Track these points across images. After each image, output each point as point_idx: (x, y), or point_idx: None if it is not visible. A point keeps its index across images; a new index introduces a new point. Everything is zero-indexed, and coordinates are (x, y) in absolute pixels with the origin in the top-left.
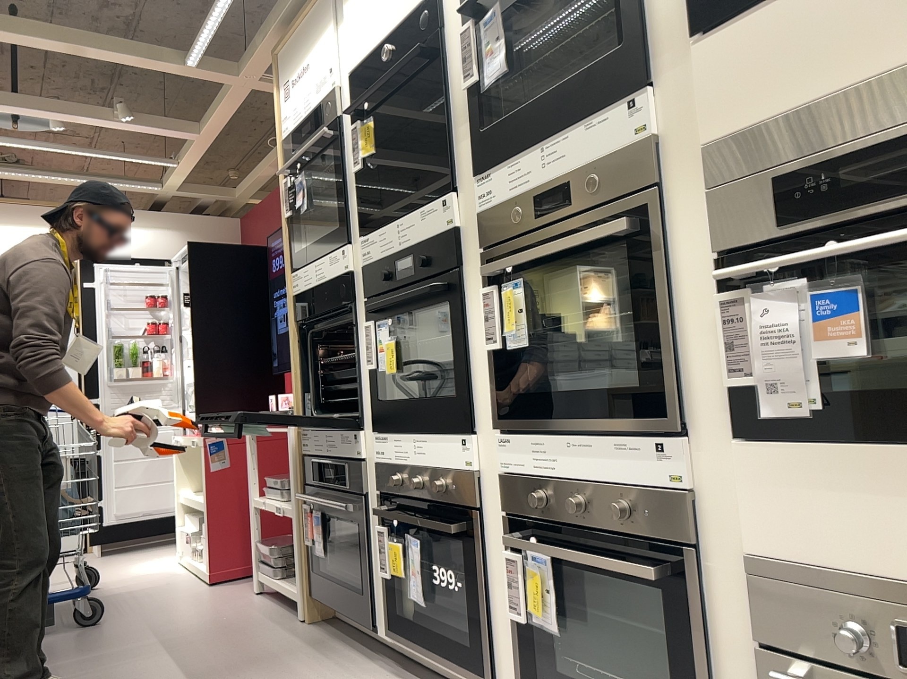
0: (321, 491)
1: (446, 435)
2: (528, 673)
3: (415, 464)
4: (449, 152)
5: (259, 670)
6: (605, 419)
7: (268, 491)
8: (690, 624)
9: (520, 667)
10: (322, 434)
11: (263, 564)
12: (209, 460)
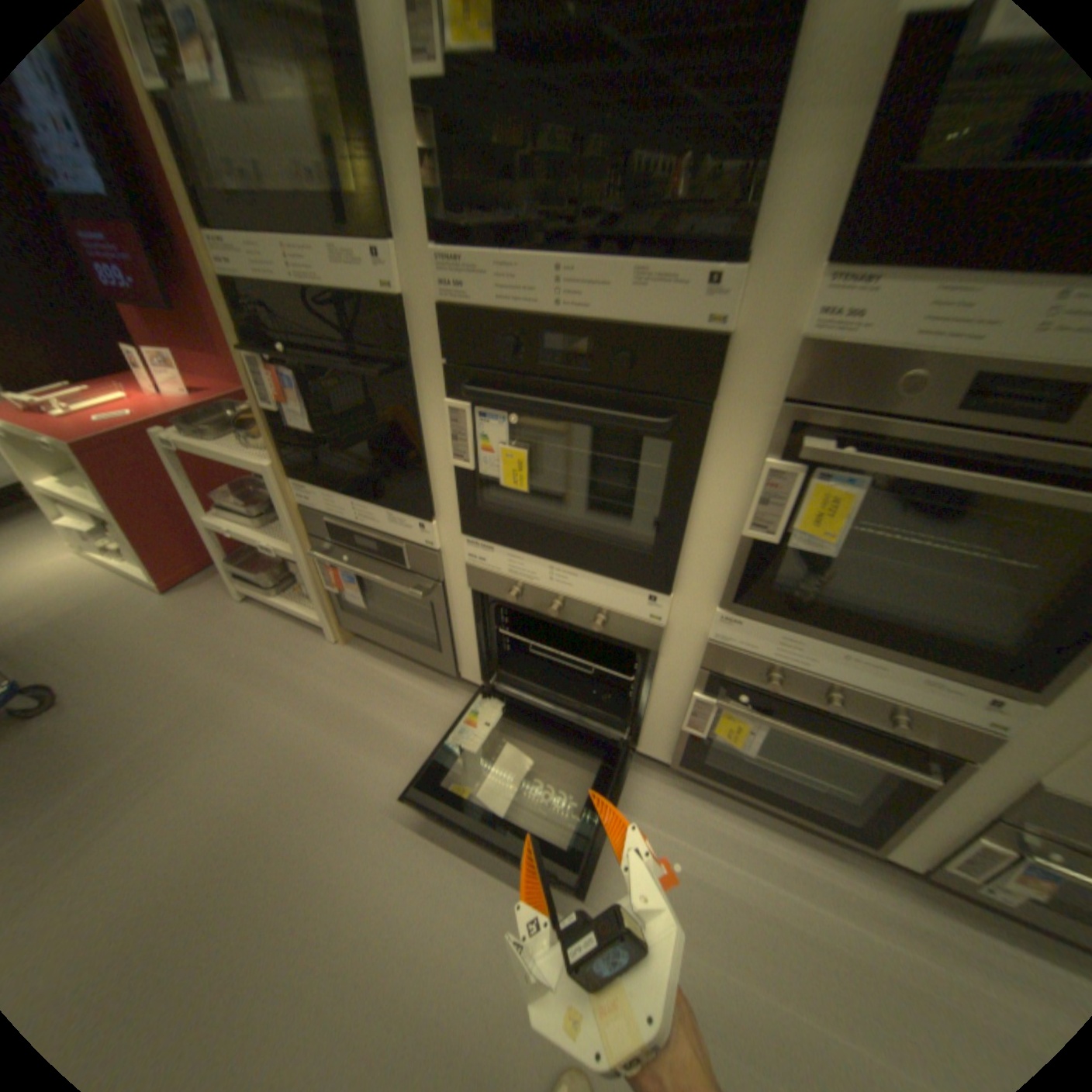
0: (341, 543)
1: (619, 579)
2: (689, 754)
3: (552, 587)
4: (762, 162)
5: (350, 739)
6: (930, 659)
7: (220, 509)
8: (937, 797)
9: (675, 744)
10: (344, 498)
11: (244, 581)
12: (93, 471)
